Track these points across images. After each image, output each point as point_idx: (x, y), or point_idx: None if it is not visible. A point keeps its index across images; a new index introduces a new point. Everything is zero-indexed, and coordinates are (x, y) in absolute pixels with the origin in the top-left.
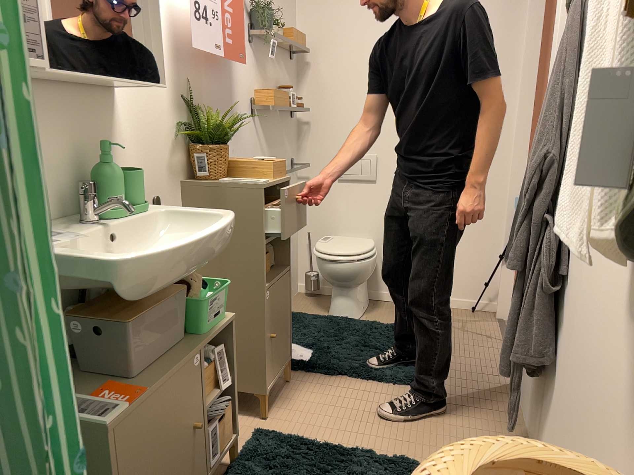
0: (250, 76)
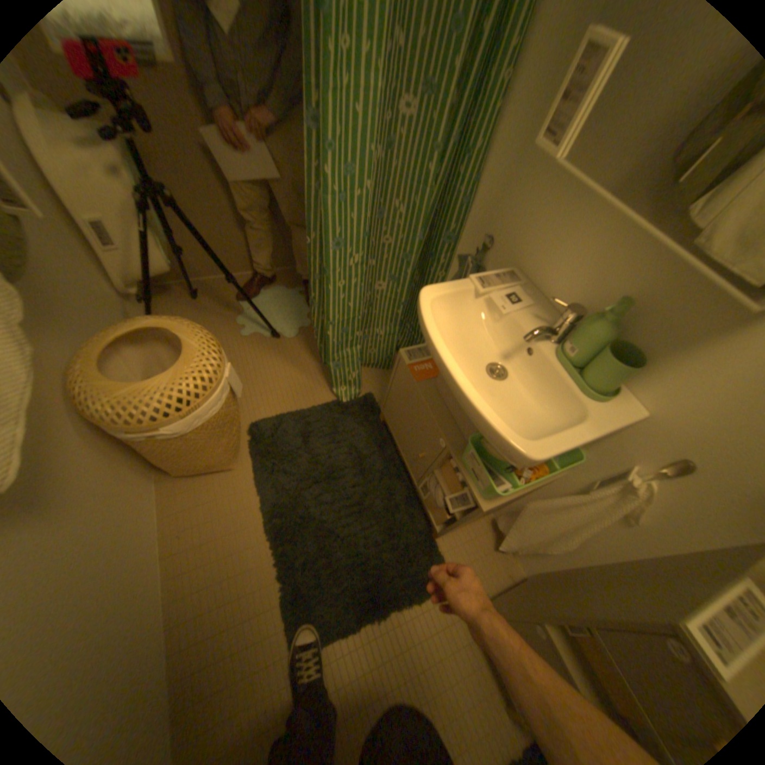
0: None
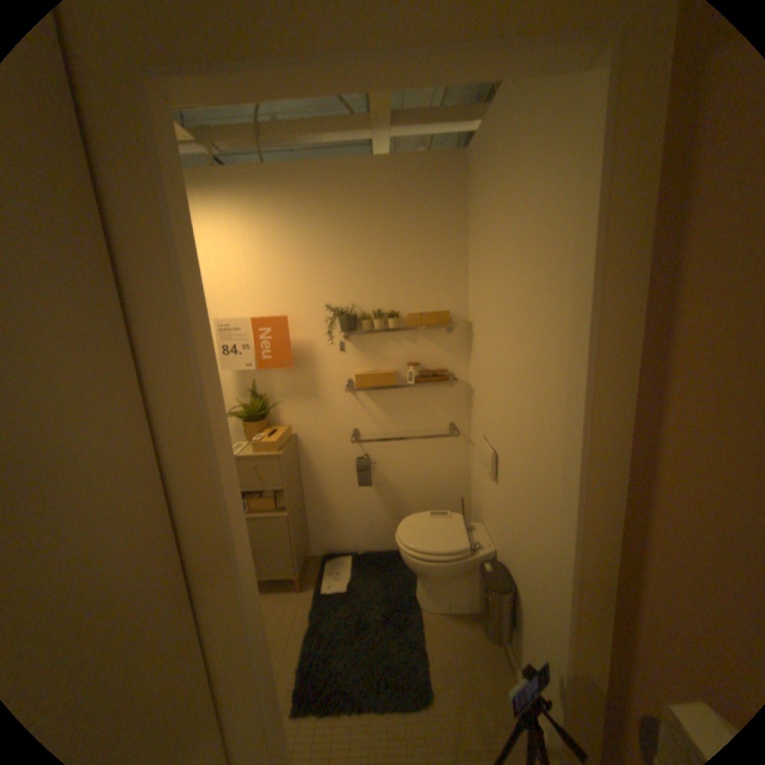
0: (342, 360)
